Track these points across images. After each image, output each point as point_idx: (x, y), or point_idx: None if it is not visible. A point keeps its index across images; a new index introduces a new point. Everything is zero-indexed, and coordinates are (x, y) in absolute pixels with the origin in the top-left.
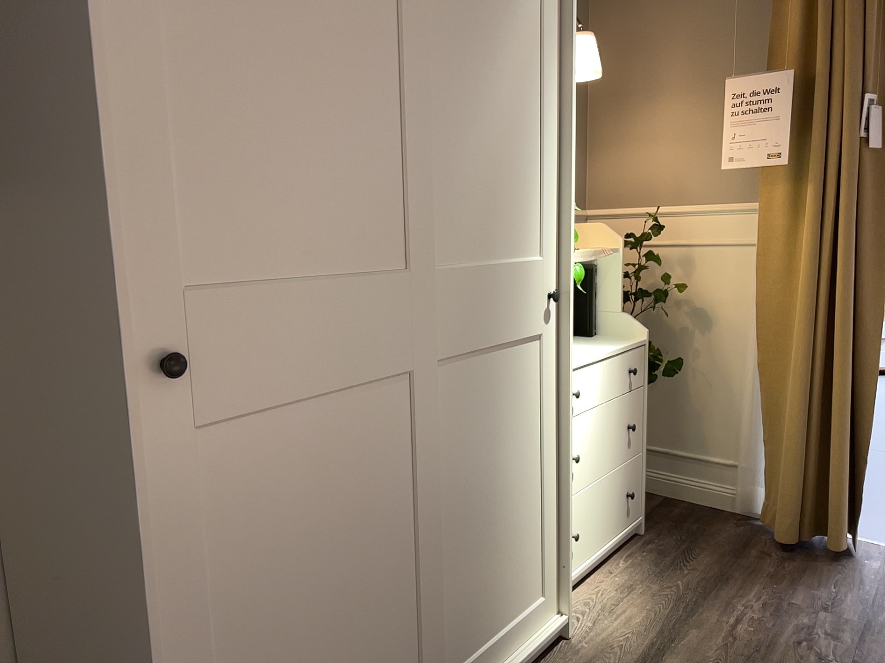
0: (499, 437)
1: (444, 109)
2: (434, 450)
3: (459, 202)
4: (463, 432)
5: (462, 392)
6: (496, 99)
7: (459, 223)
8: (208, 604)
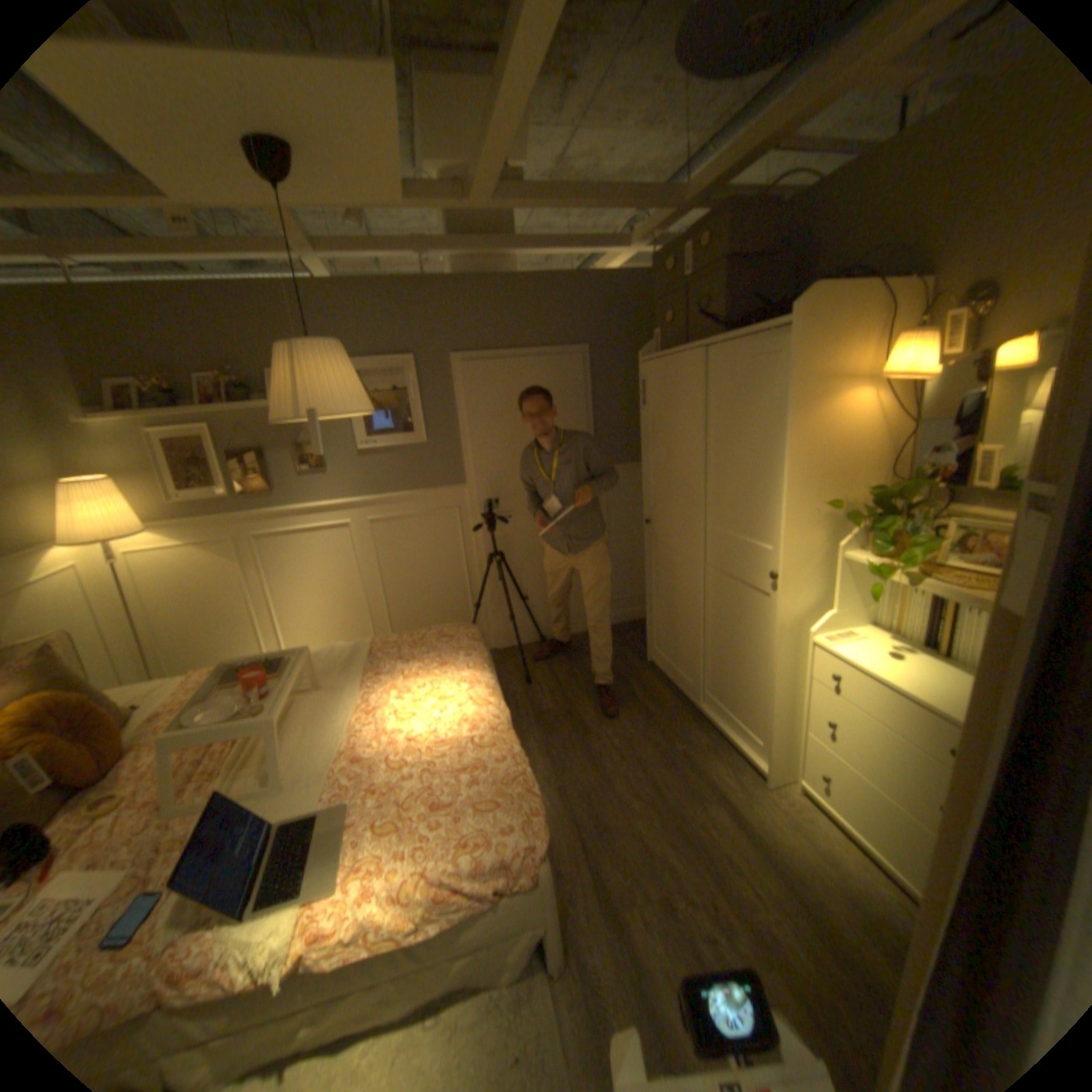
0: (739, 631)
1: (716, 450)
2: (697, 598)
3: (722, 496)
4: (719, 608)
5: (720, 588)
6: (746, 441)
7: (722, 507)
8: (647, 580)
